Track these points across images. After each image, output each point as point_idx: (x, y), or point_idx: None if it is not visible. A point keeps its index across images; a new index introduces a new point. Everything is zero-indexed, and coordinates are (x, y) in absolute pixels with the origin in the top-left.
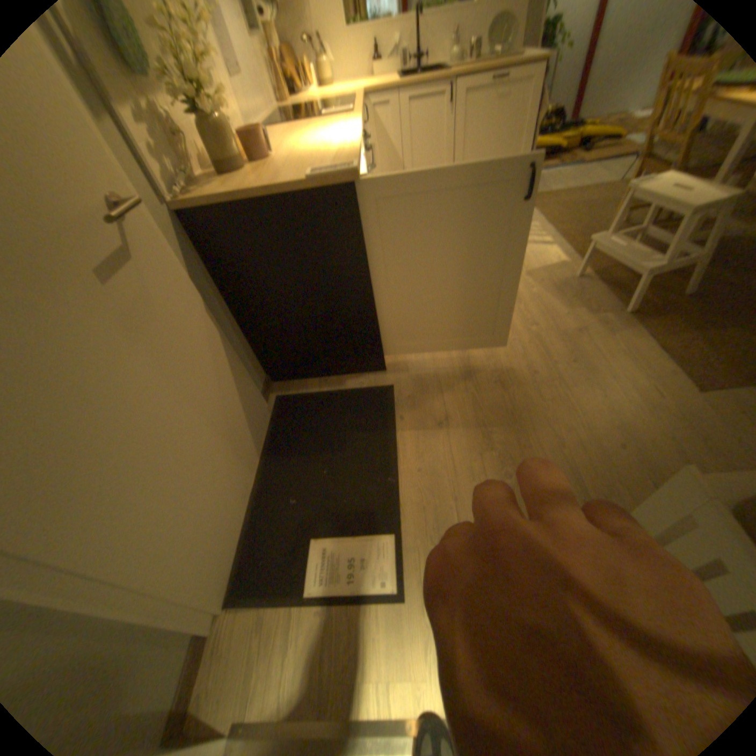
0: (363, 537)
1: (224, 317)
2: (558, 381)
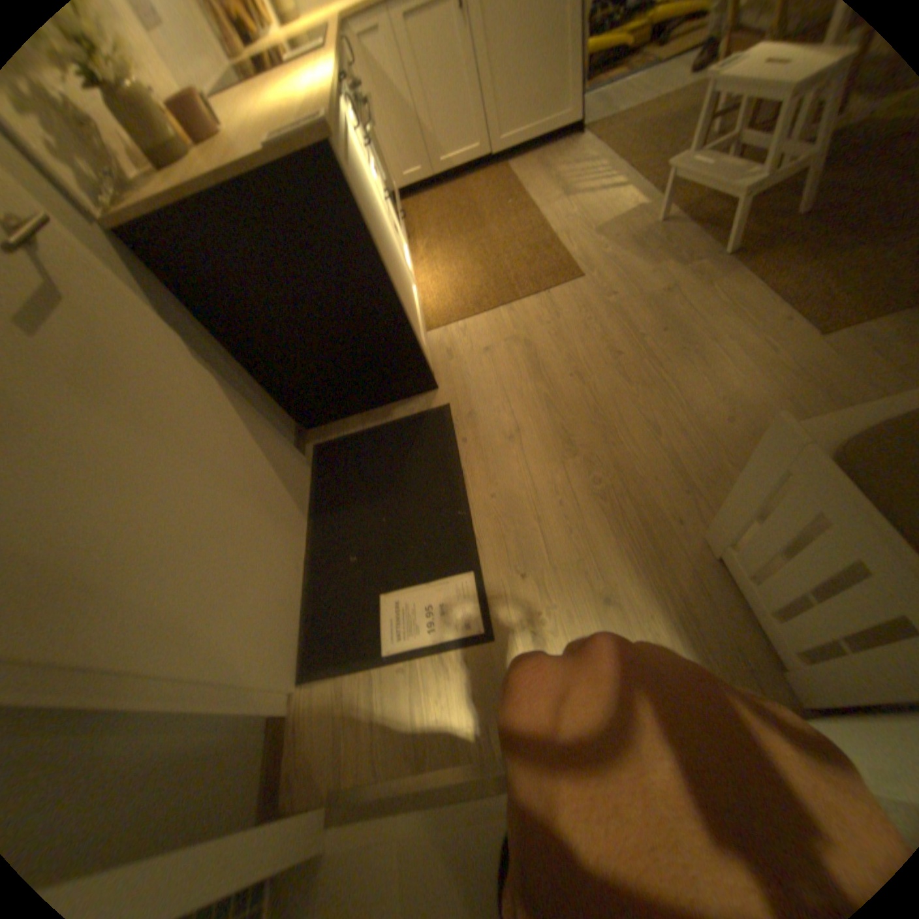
0: (437, 581)
1: (219, 357)
2: (647, 358)
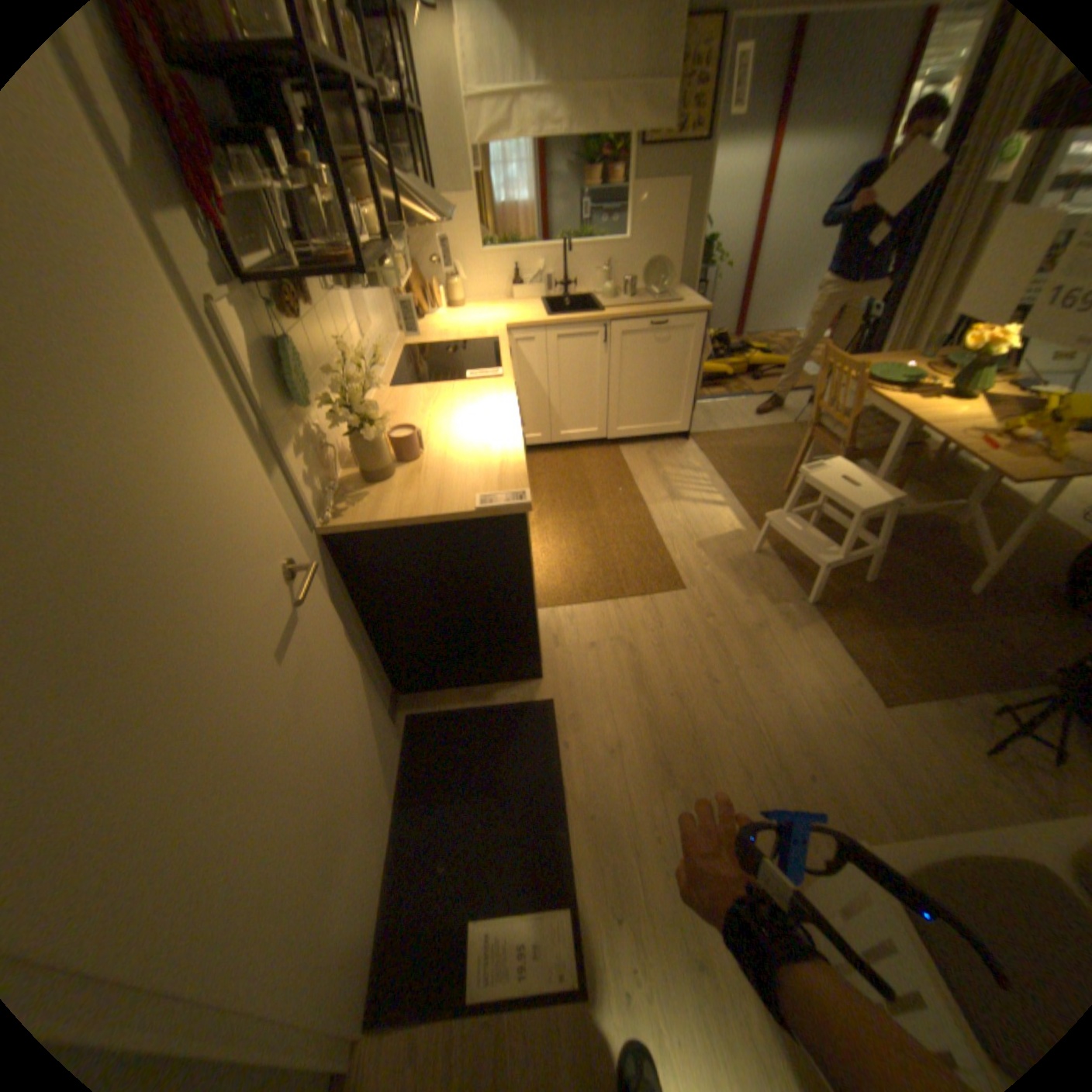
0: (532, 915)
1: (358, 635)
2: (740, 695)
